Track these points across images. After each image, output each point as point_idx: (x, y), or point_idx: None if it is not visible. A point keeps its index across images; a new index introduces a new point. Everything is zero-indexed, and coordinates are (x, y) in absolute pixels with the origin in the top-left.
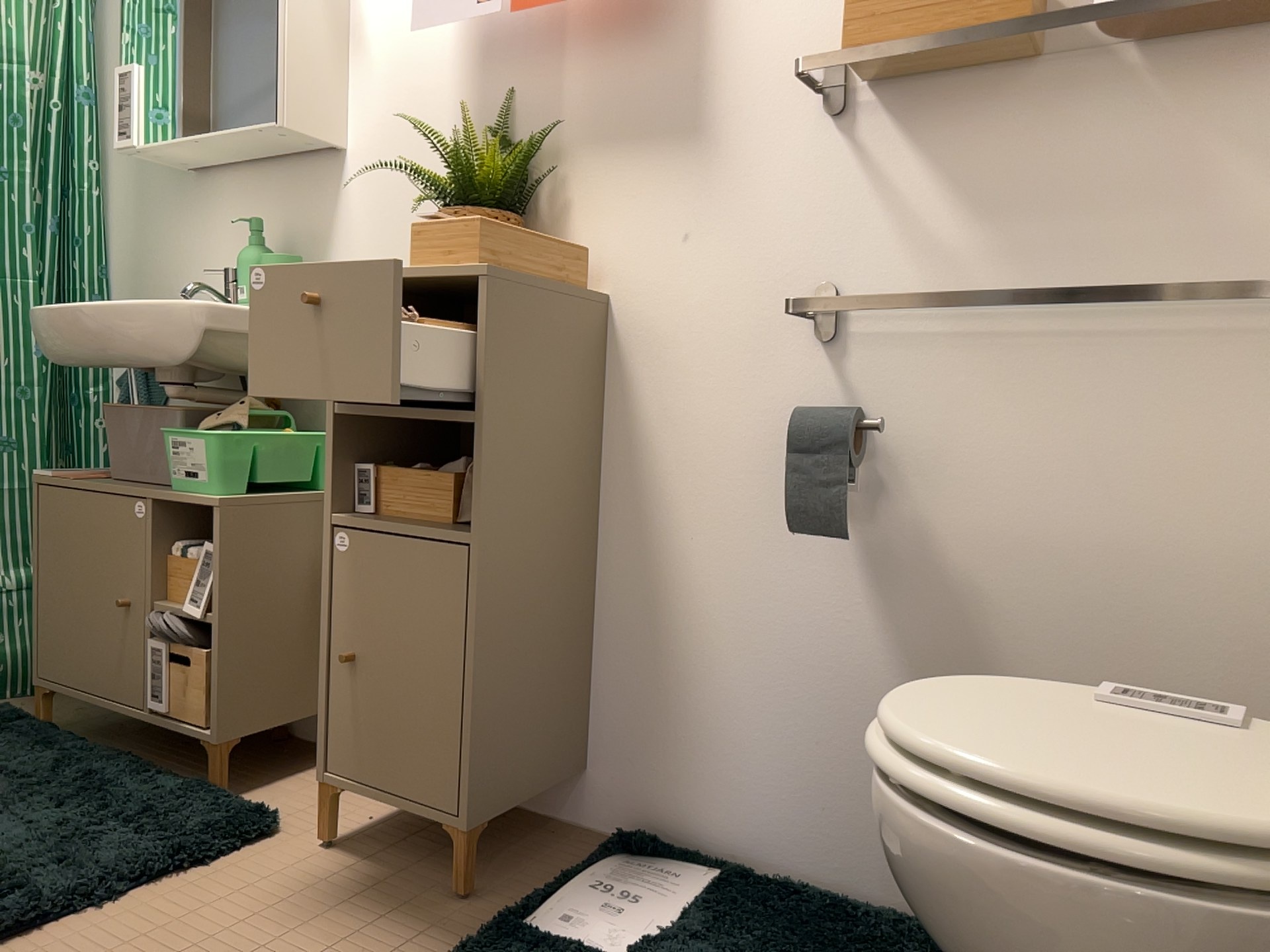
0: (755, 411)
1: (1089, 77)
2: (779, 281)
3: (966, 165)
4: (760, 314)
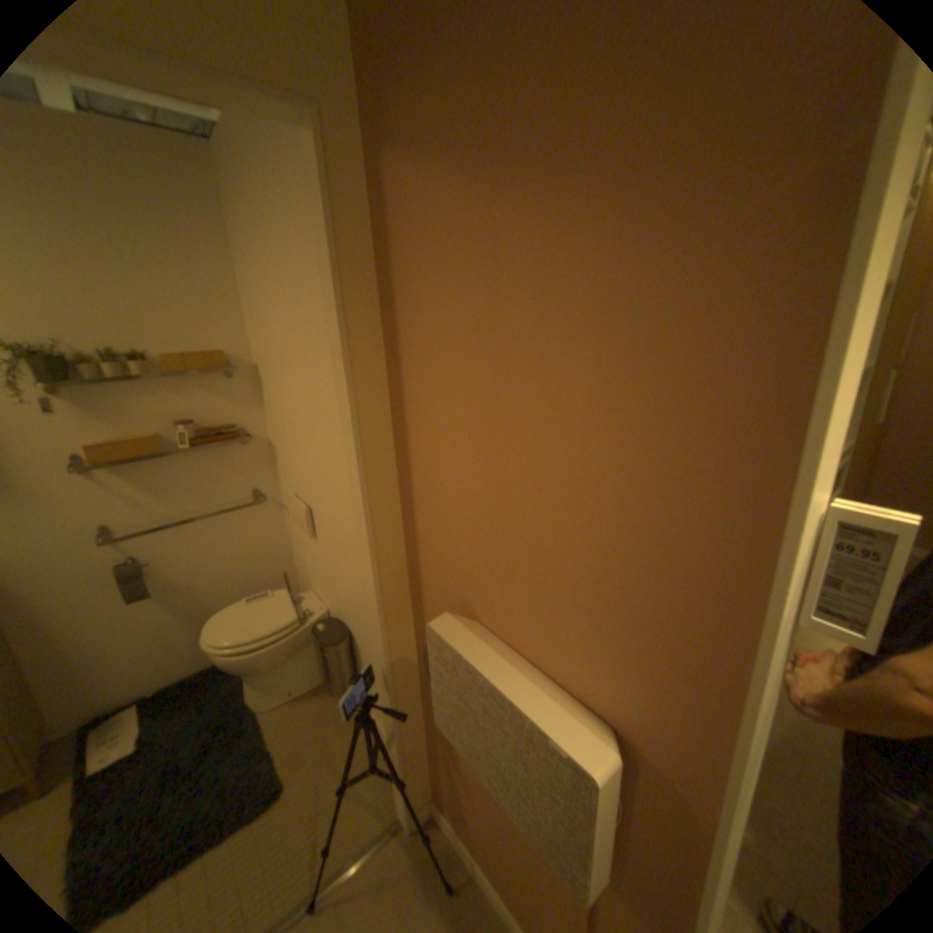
0: (85, 573)
1: (179, 455)
2: (78, 530)
3: (146, 482)
4: (74, 543)
